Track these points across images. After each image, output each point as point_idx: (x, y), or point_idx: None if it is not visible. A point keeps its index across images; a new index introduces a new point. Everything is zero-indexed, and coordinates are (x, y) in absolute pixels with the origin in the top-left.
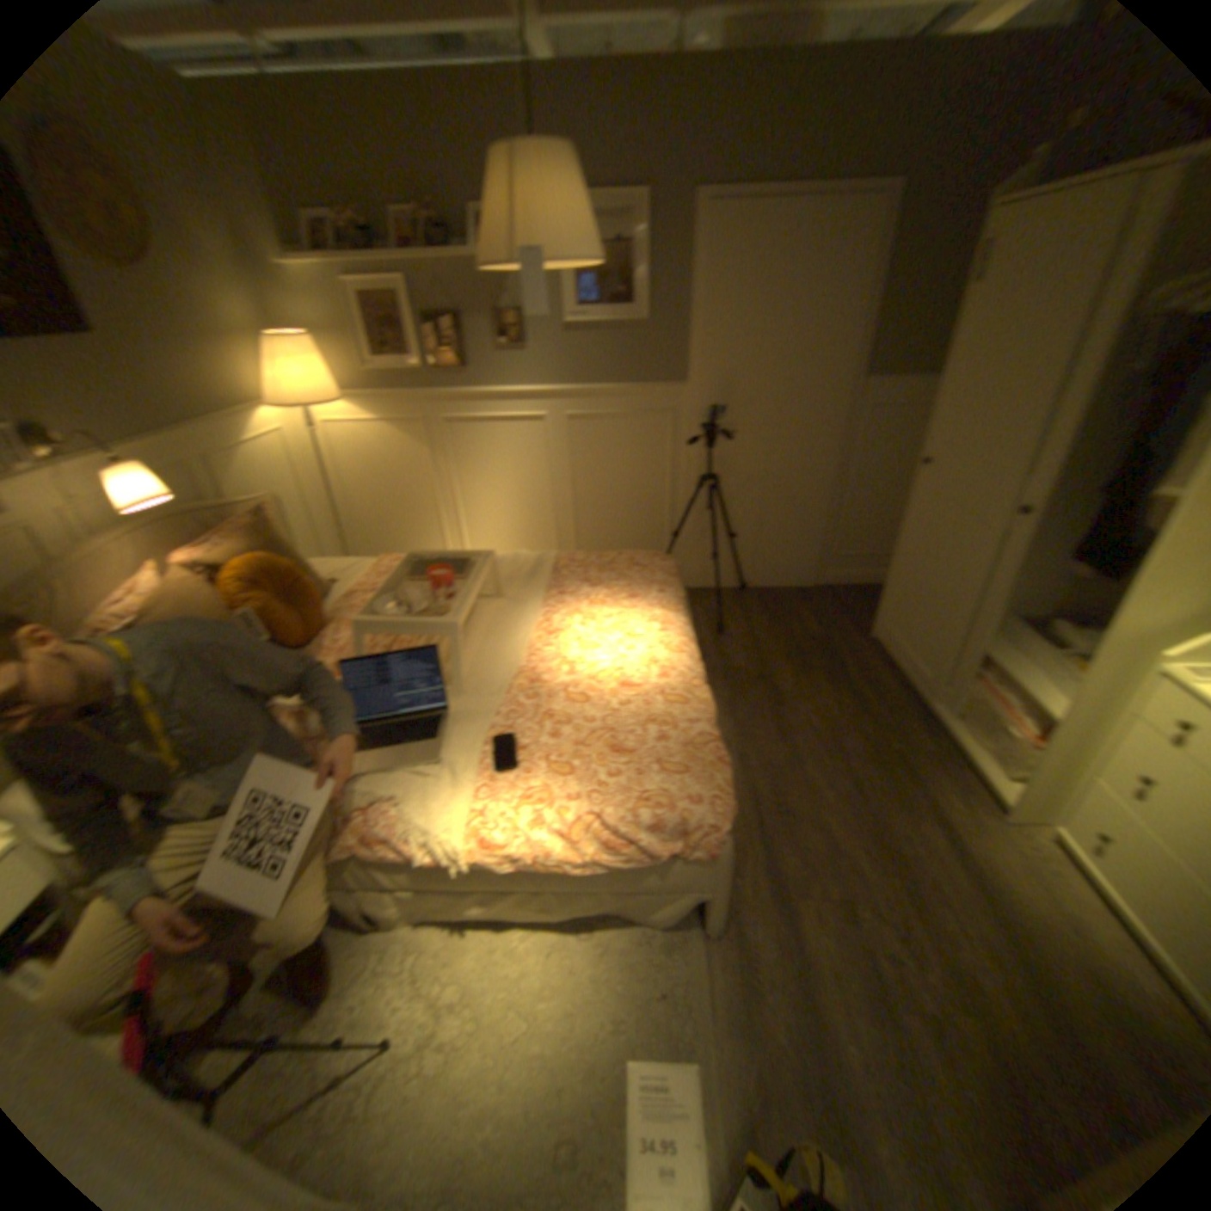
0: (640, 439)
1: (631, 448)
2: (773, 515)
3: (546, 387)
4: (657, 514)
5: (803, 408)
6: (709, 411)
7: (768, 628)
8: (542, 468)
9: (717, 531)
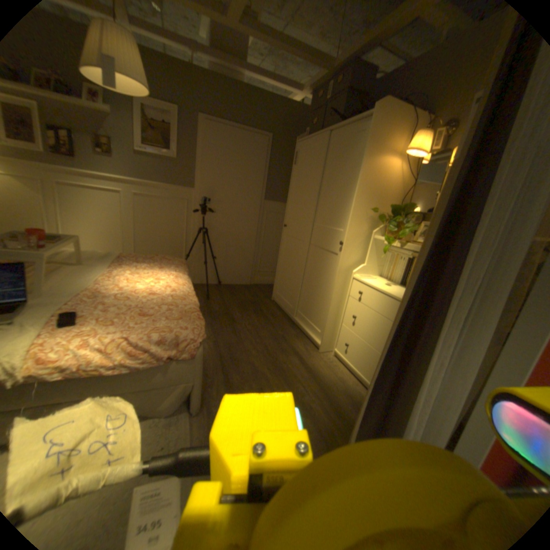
0: (171, 209)
1: (166, 213)
2: (231, 250)
3: (121, 176)
4: (178, 246)
5: (242, 207)
6: (203, 202)
7: (229, 297)
8: (116, 216)
9: (207, 256)
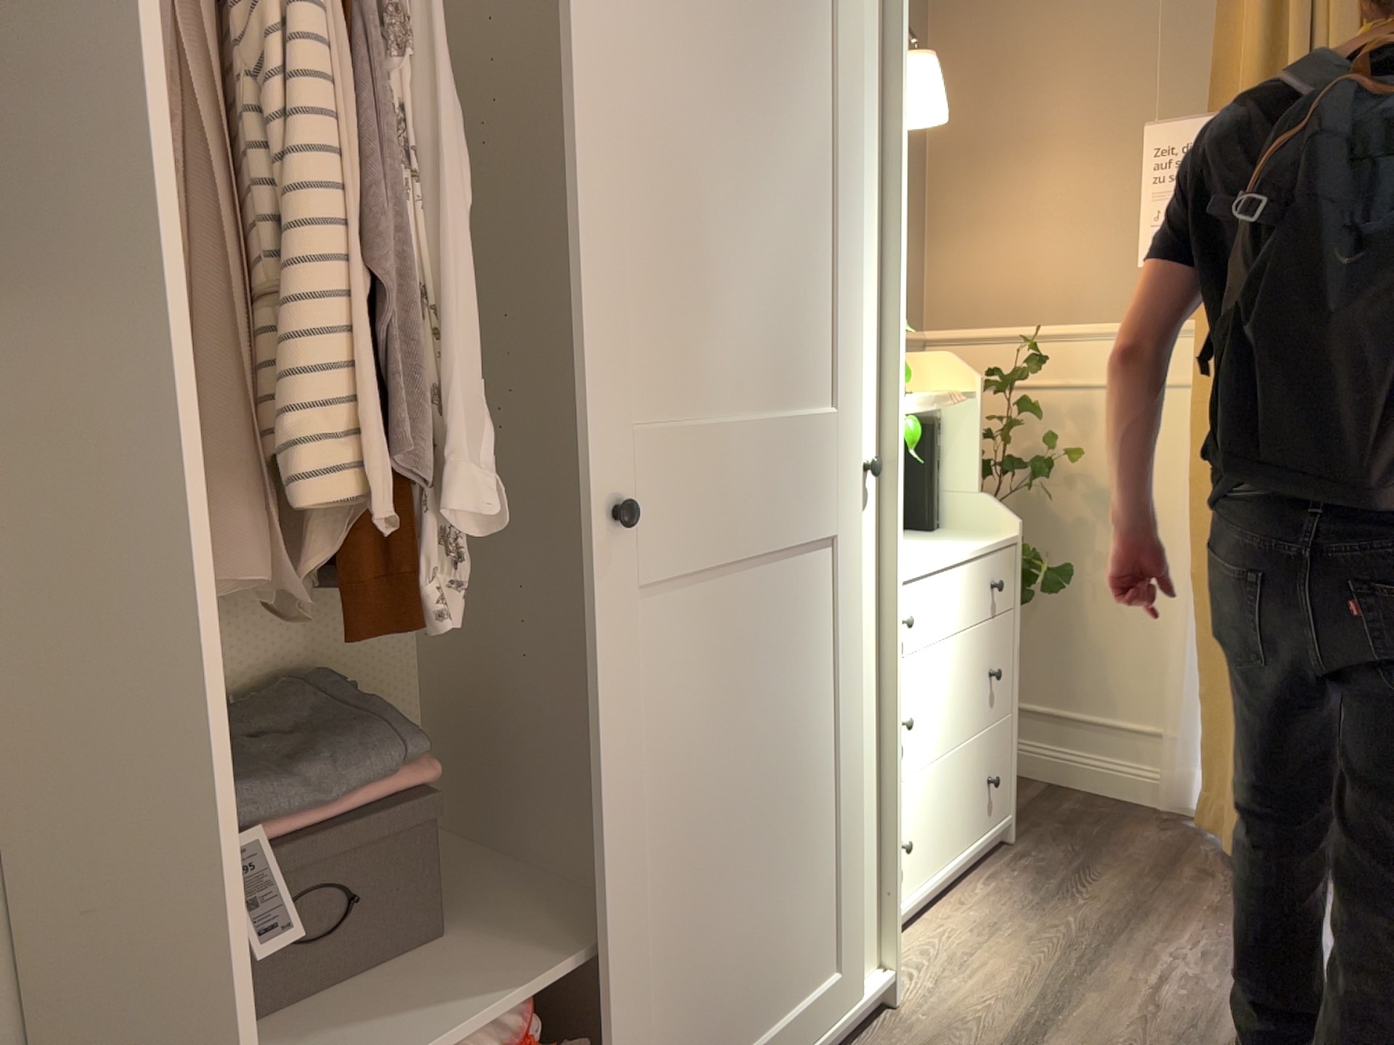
0: None
1: None
2: None
3: None
4: None
5: None
6: None
7: None
8: None
9: None
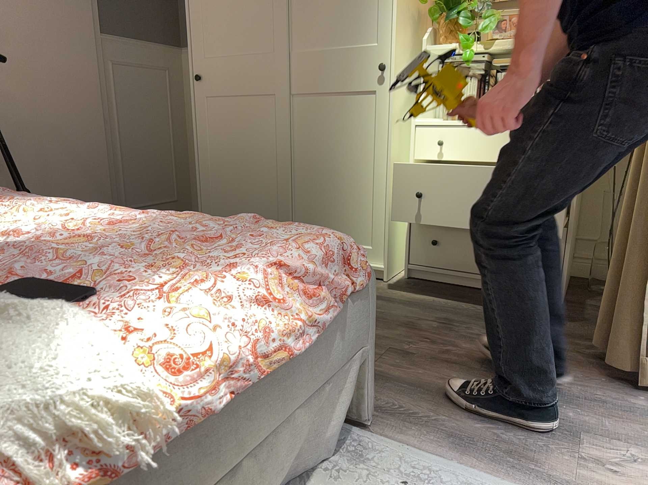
0: None
1: None
2: (57, 170)
3: None
4: None
5: (57, 55)
6: None
7: None
8: None
9: None
